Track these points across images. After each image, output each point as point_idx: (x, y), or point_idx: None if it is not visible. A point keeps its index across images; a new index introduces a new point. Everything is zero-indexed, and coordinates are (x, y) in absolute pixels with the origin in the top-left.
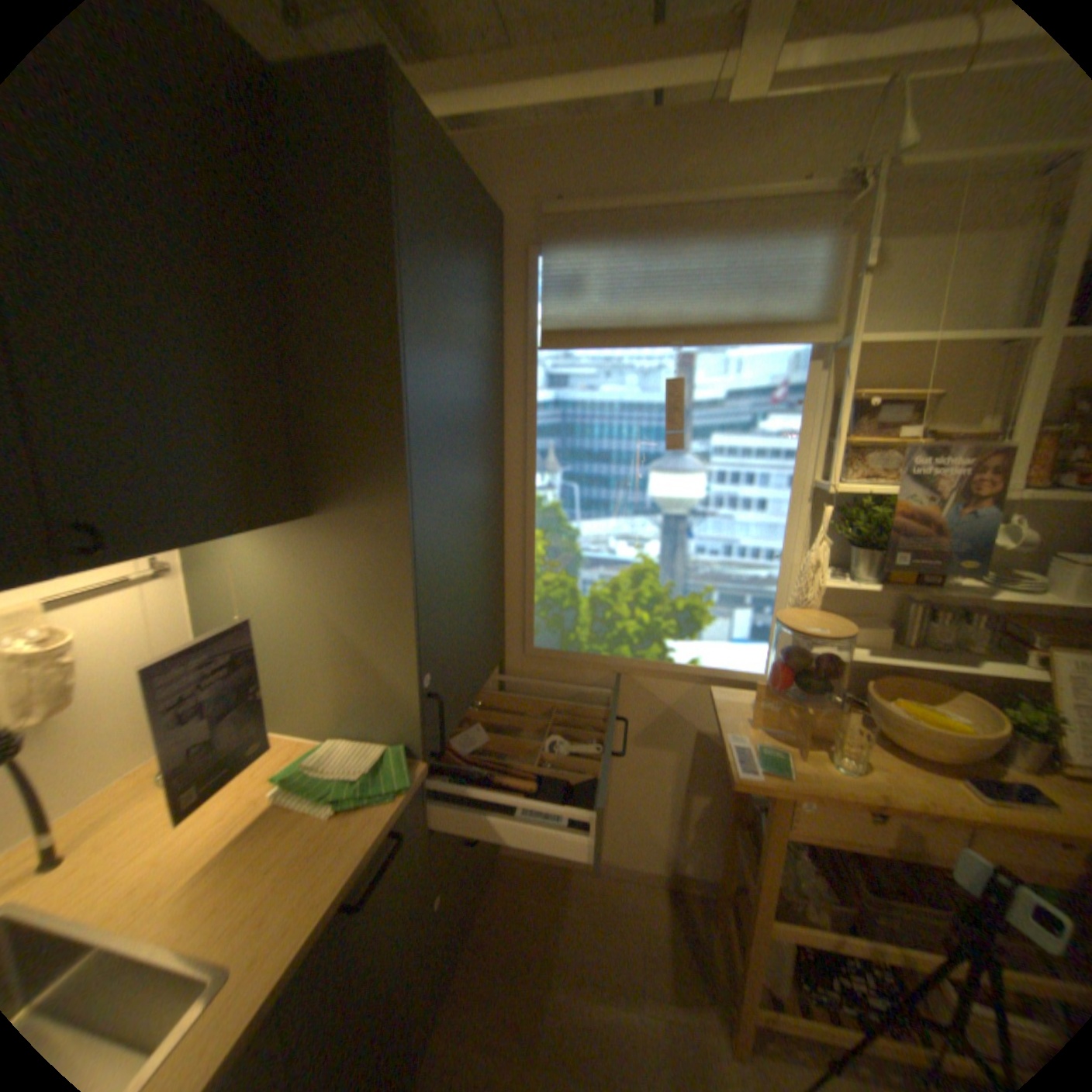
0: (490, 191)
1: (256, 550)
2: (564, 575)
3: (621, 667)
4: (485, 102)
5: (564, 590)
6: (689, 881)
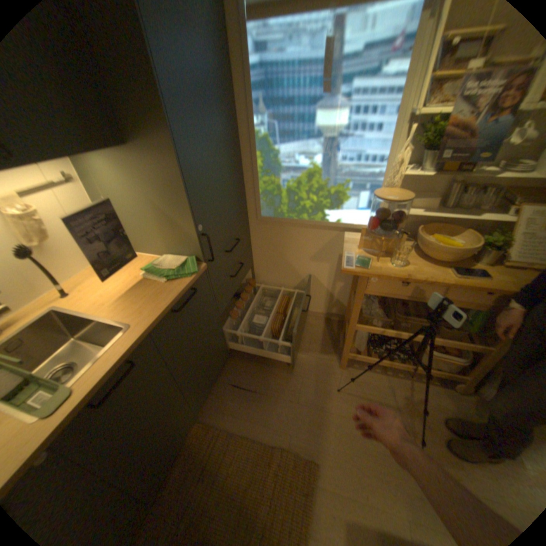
0: None
1: (108, 166)
2: (273, 178)
3: (303, 225)
4: None
5: (273, 186)
6: (333, 315)
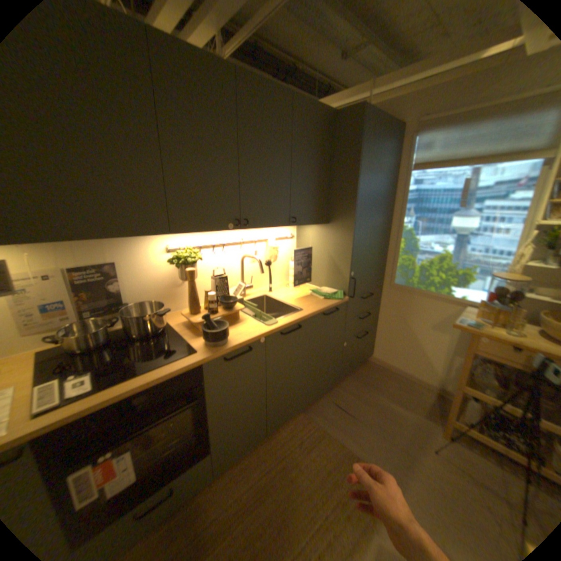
0: (401, 115)
1: (314, 233)
2: (410, 256)
3: (429, 296)
4: (405, 82)
5: (409, 262)
6: (449, 393)
